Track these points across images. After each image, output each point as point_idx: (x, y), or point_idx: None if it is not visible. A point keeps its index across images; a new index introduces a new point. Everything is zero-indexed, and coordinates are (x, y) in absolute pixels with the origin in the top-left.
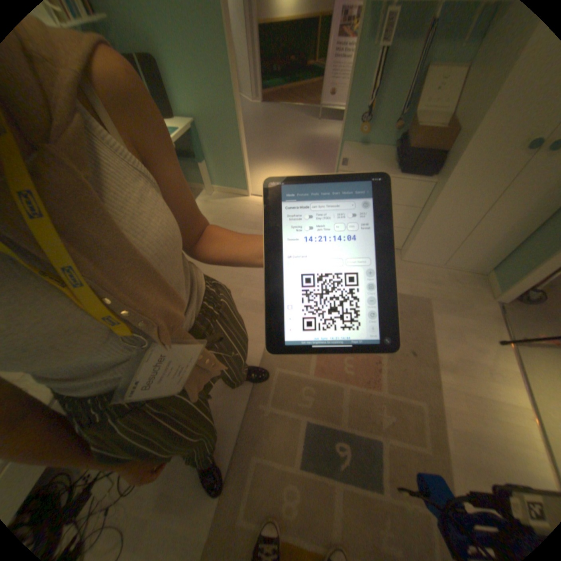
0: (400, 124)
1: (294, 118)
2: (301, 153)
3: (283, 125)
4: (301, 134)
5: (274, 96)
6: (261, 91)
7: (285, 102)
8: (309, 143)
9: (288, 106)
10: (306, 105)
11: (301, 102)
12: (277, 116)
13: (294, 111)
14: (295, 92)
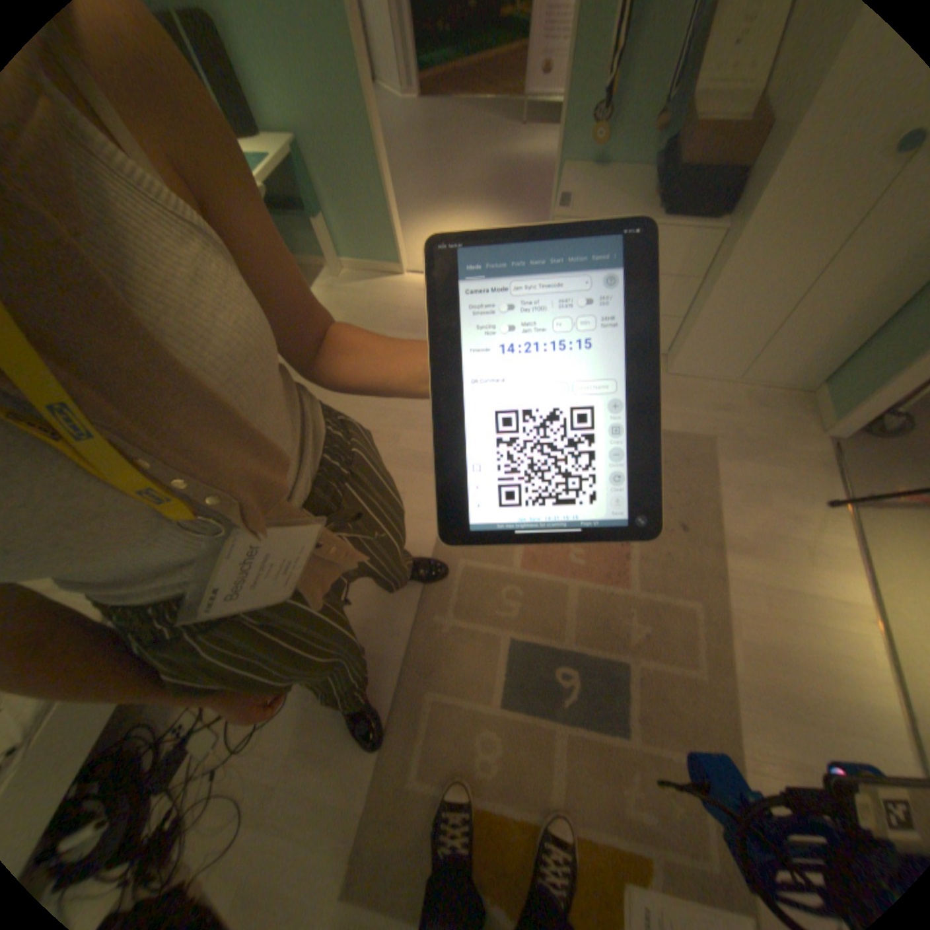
0: (664, 120)
1: (478, 124)
2: (492, 189)
3: (459, 139)
4: (491, 155)
5: (440, 84)
6: (416, 74)
7: (461, 93)
8: (506, 170)
9: (466, 102)
10: (499, 97)
11: (489, 91)
12: (447, 123)
13: (478, 111)
14: (478, 74)
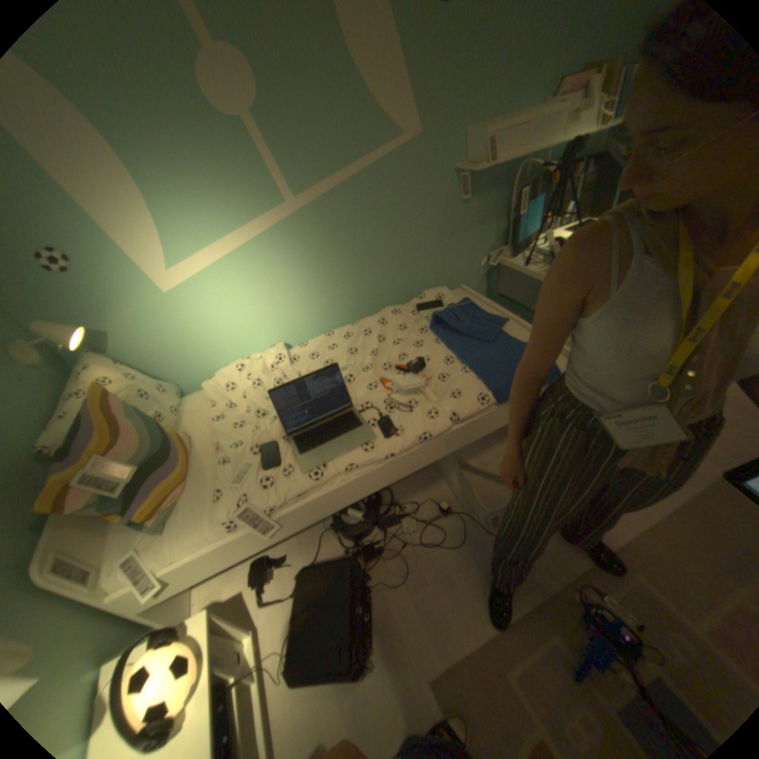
0: None
1: None
2: None
3: None
4: None
5: None
6: None
7: None
8: None
9: None
10: None
11: None
12: None
13: None
14: None
